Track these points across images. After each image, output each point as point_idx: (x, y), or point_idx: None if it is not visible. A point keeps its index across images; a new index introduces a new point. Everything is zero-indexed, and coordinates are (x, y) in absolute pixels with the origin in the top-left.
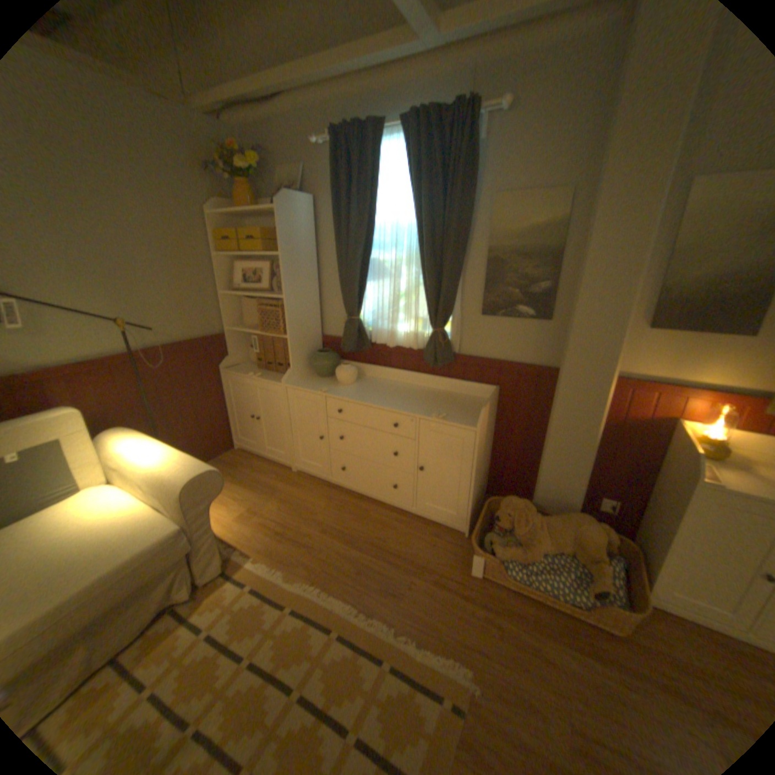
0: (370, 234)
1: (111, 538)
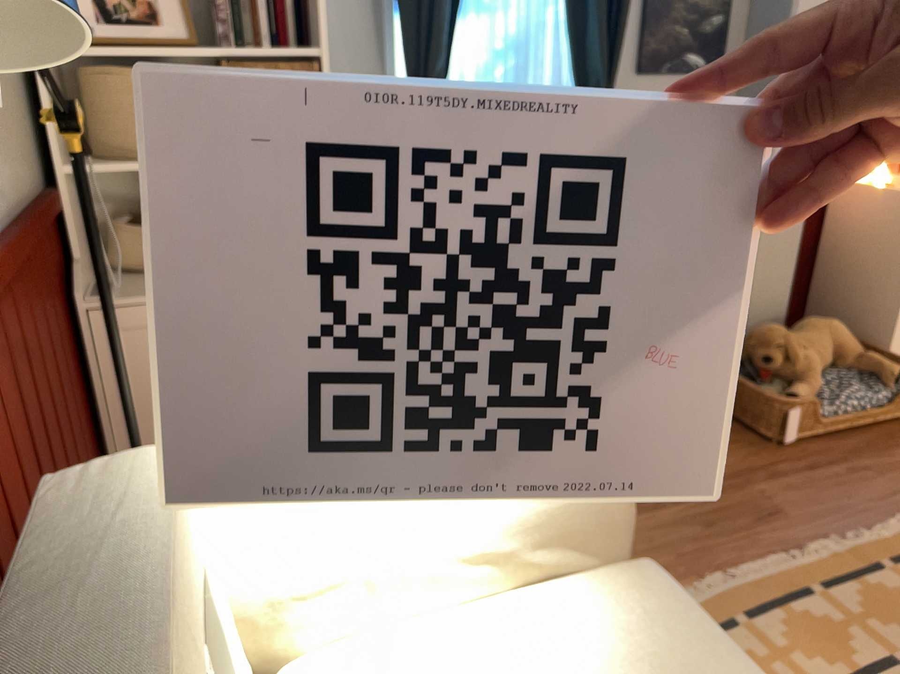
0: None
1: (622, 656)
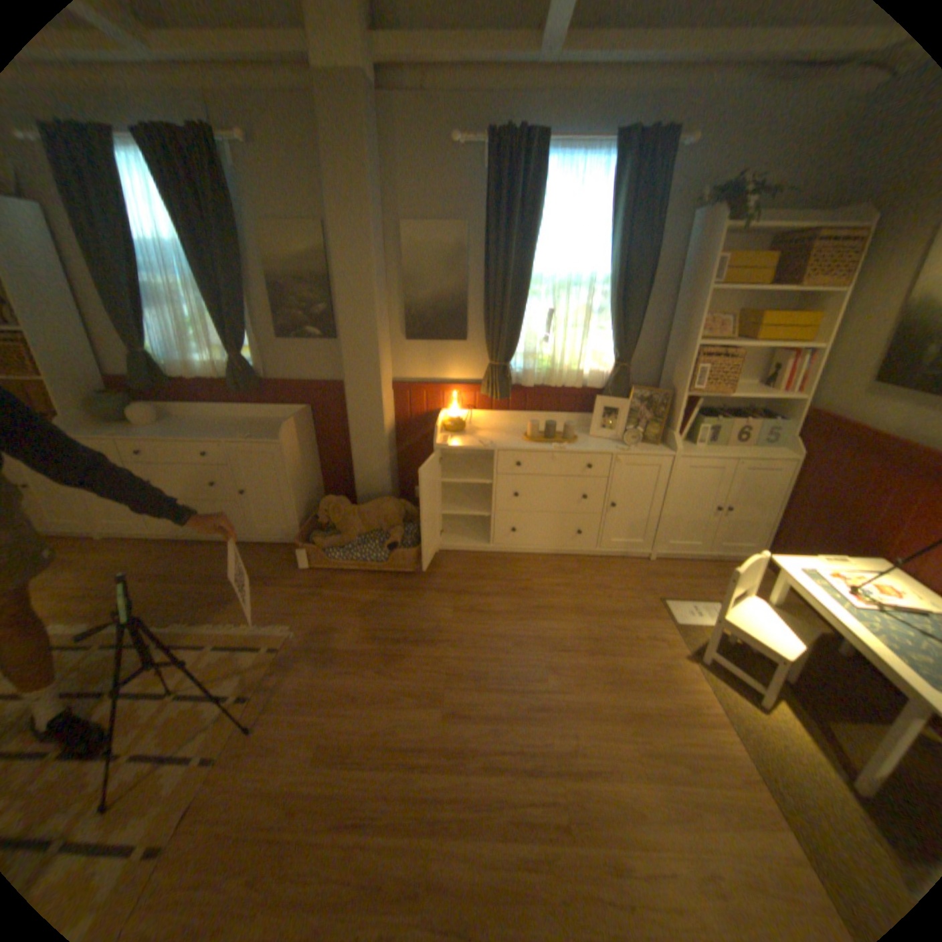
0: (131, 256)
1: None
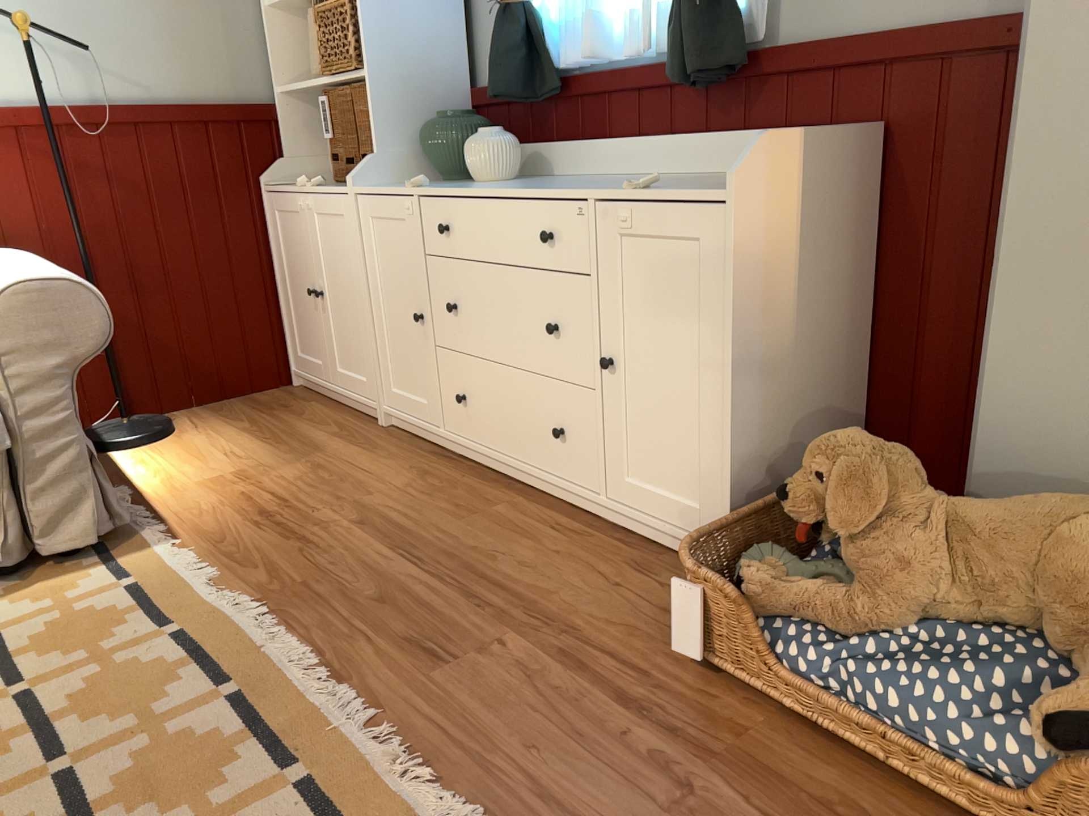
0: None
1: None
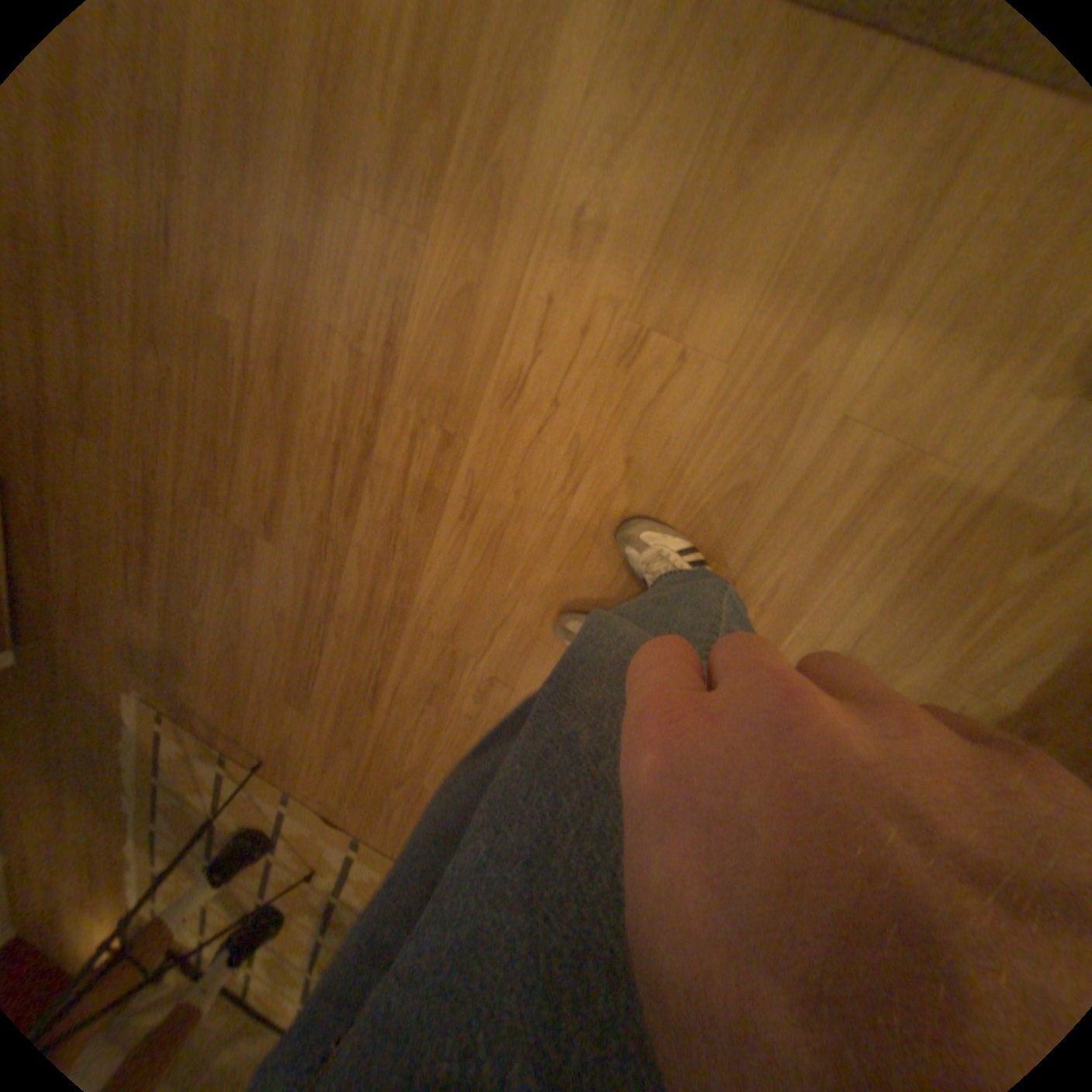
0: None
1: None
